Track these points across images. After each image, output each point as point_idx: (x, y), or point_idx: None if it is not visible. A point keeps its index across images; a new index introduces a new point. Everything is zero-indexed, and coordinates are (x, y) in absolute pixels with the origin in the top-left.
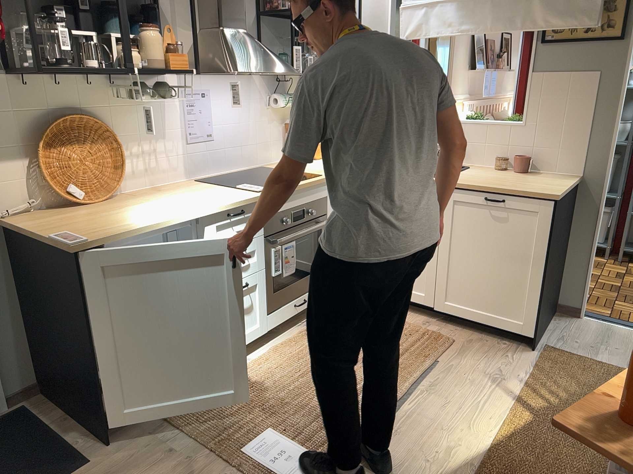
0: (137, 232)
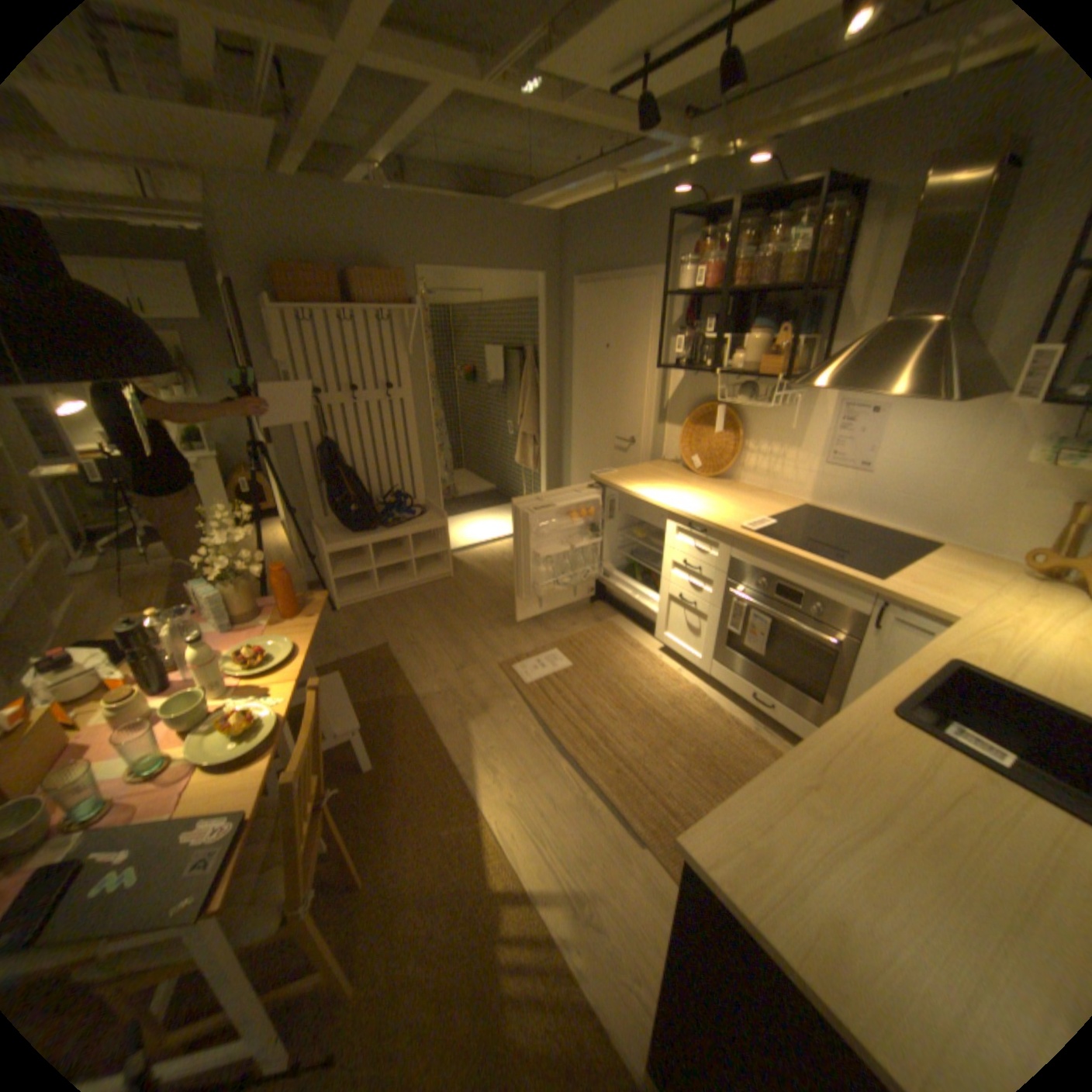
0: (619, 489)
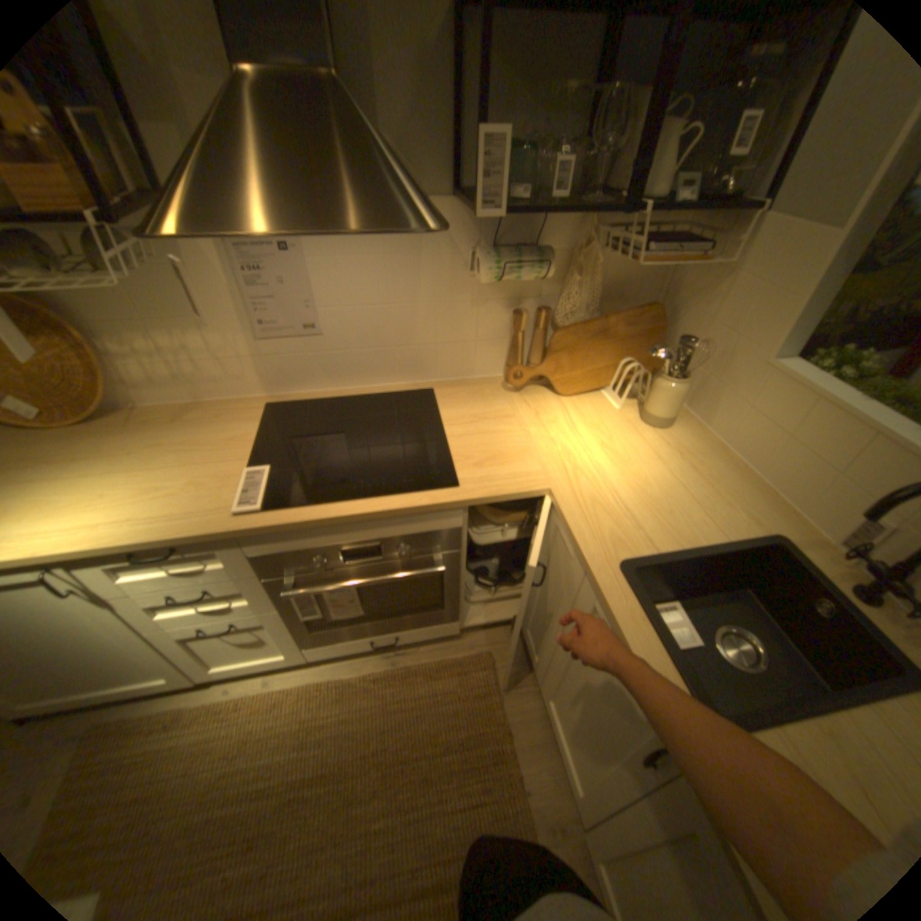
0: None
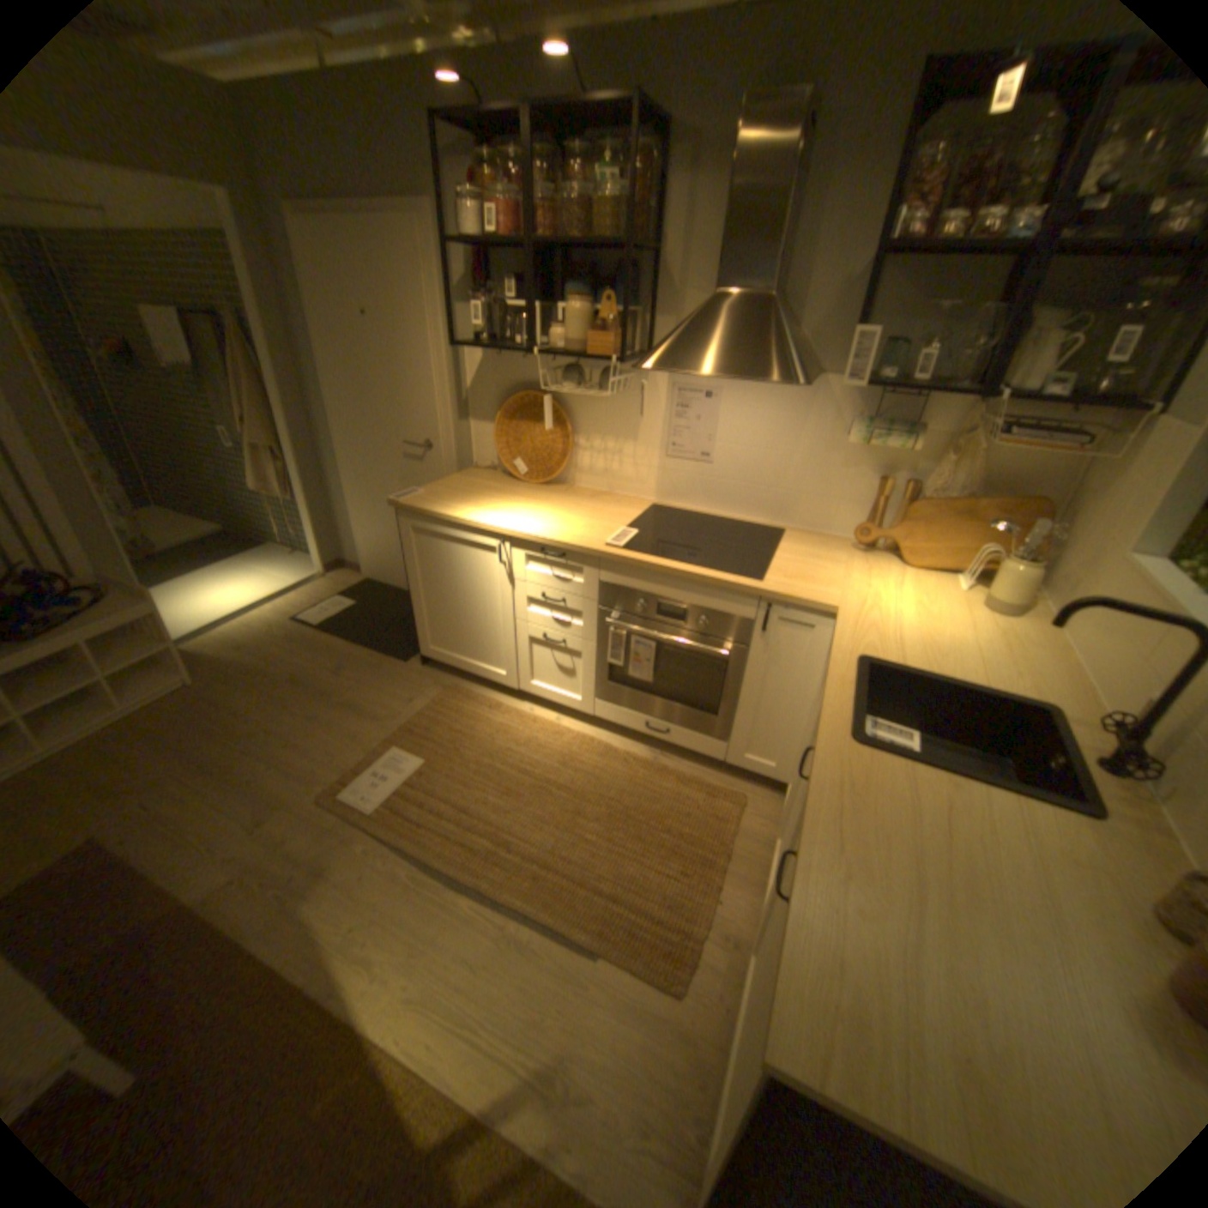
0: (437, 516)
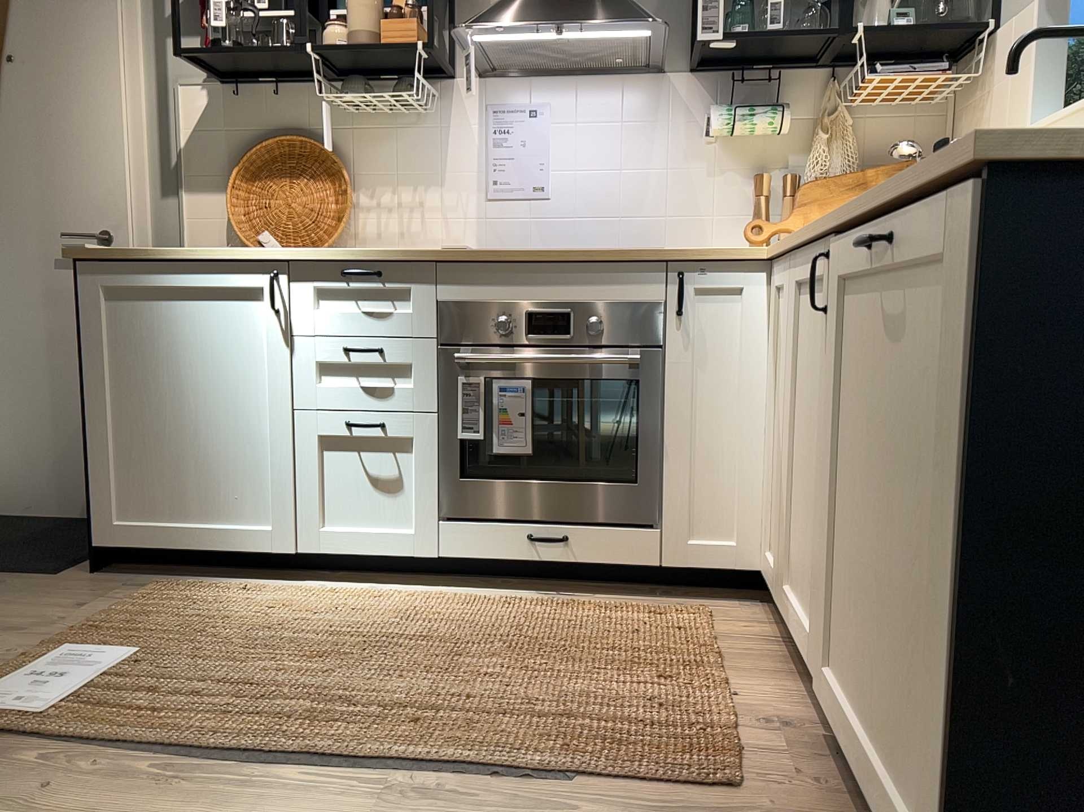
0: (157, 255)
